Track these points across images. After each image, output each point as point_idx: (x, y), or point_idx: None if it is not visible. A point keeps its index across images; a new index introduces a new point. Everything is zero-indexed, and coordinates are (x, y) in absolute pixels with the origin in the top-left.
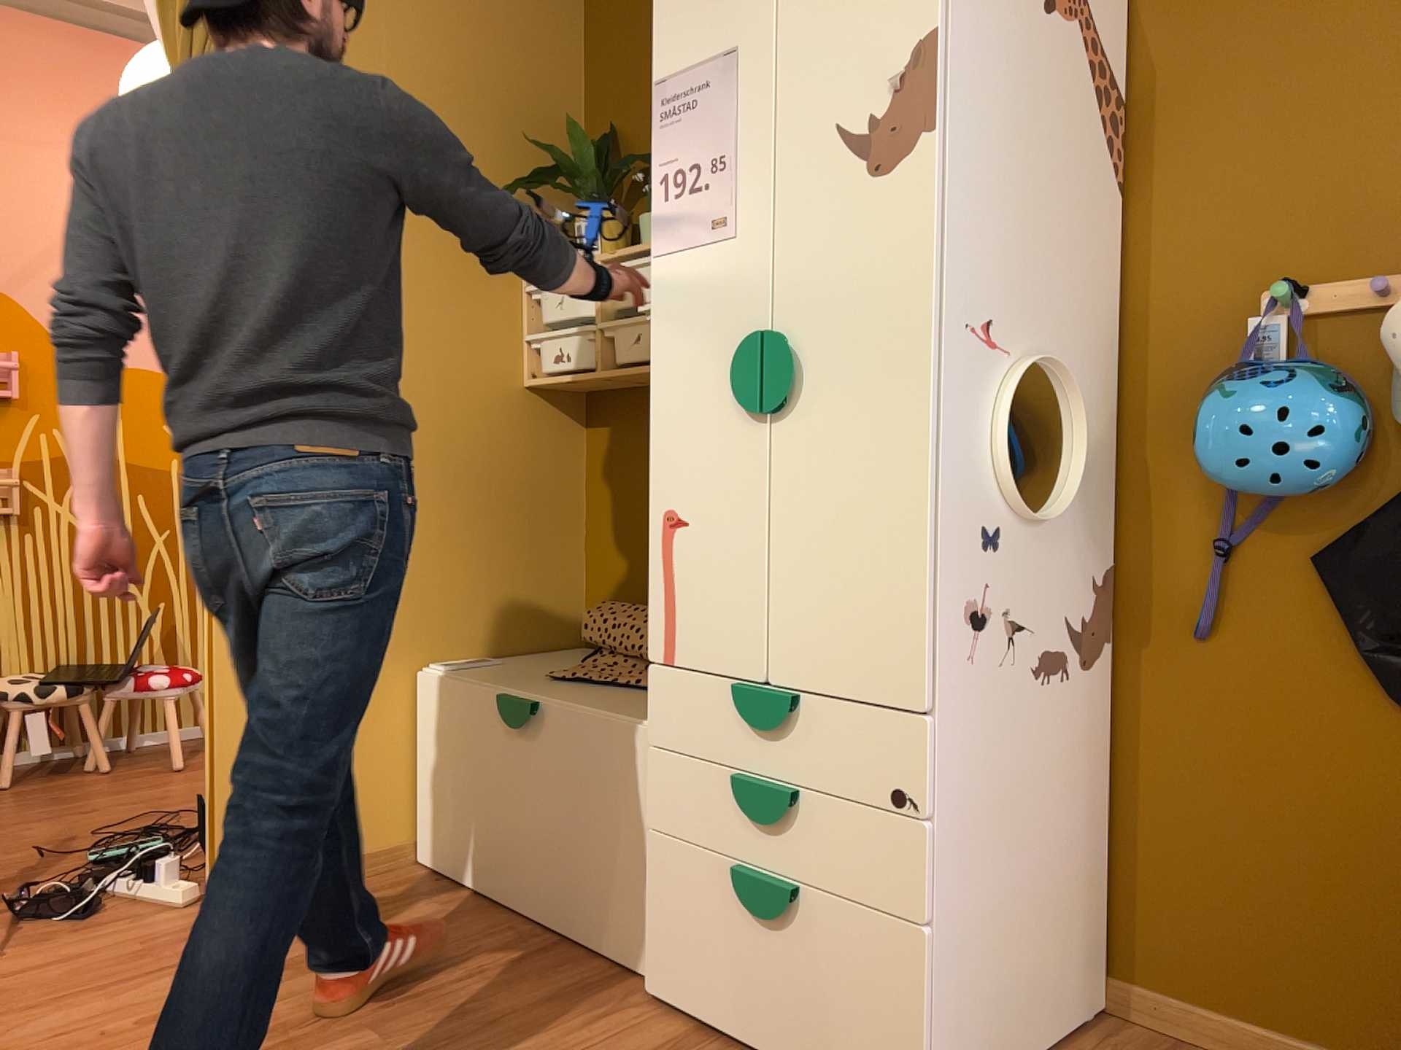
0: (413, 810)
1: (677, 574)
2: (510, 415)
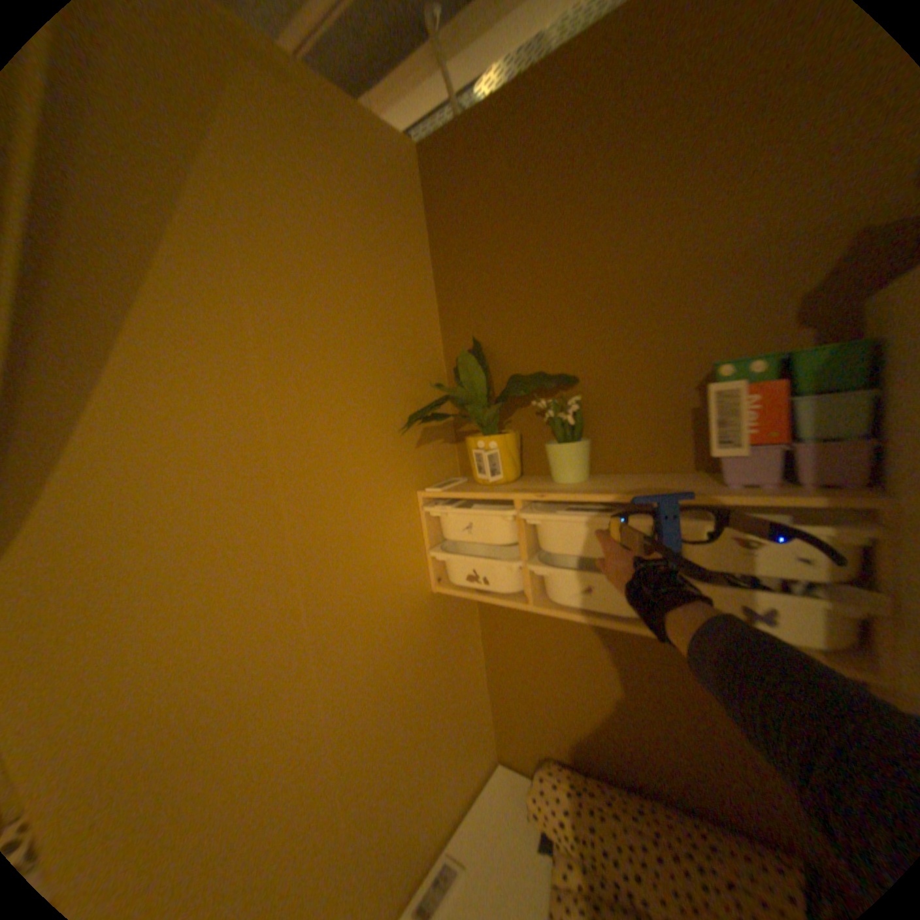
0: None
1: None
2: (427, 622)
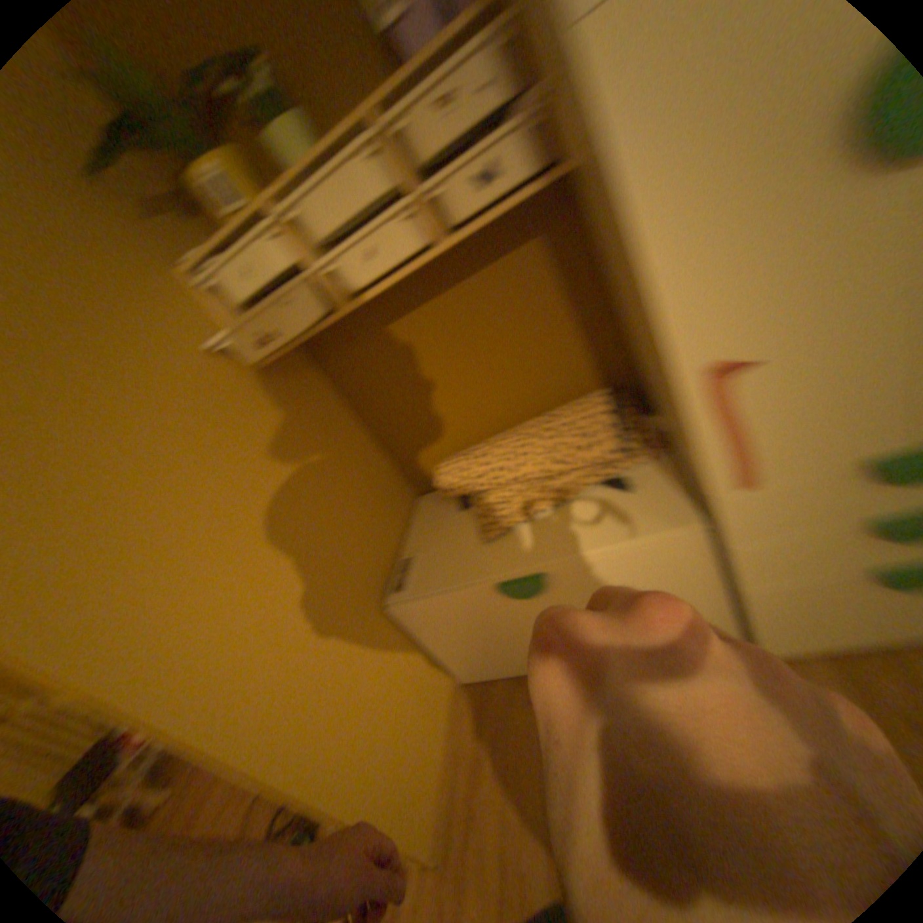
0: (441, 666)
1: (748, 415)
2: (277, 395)
